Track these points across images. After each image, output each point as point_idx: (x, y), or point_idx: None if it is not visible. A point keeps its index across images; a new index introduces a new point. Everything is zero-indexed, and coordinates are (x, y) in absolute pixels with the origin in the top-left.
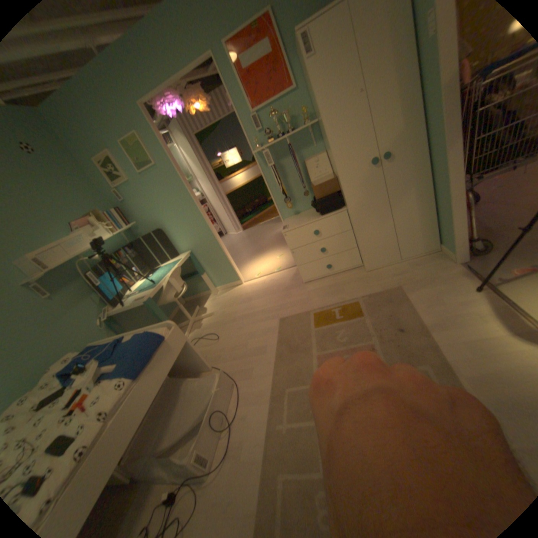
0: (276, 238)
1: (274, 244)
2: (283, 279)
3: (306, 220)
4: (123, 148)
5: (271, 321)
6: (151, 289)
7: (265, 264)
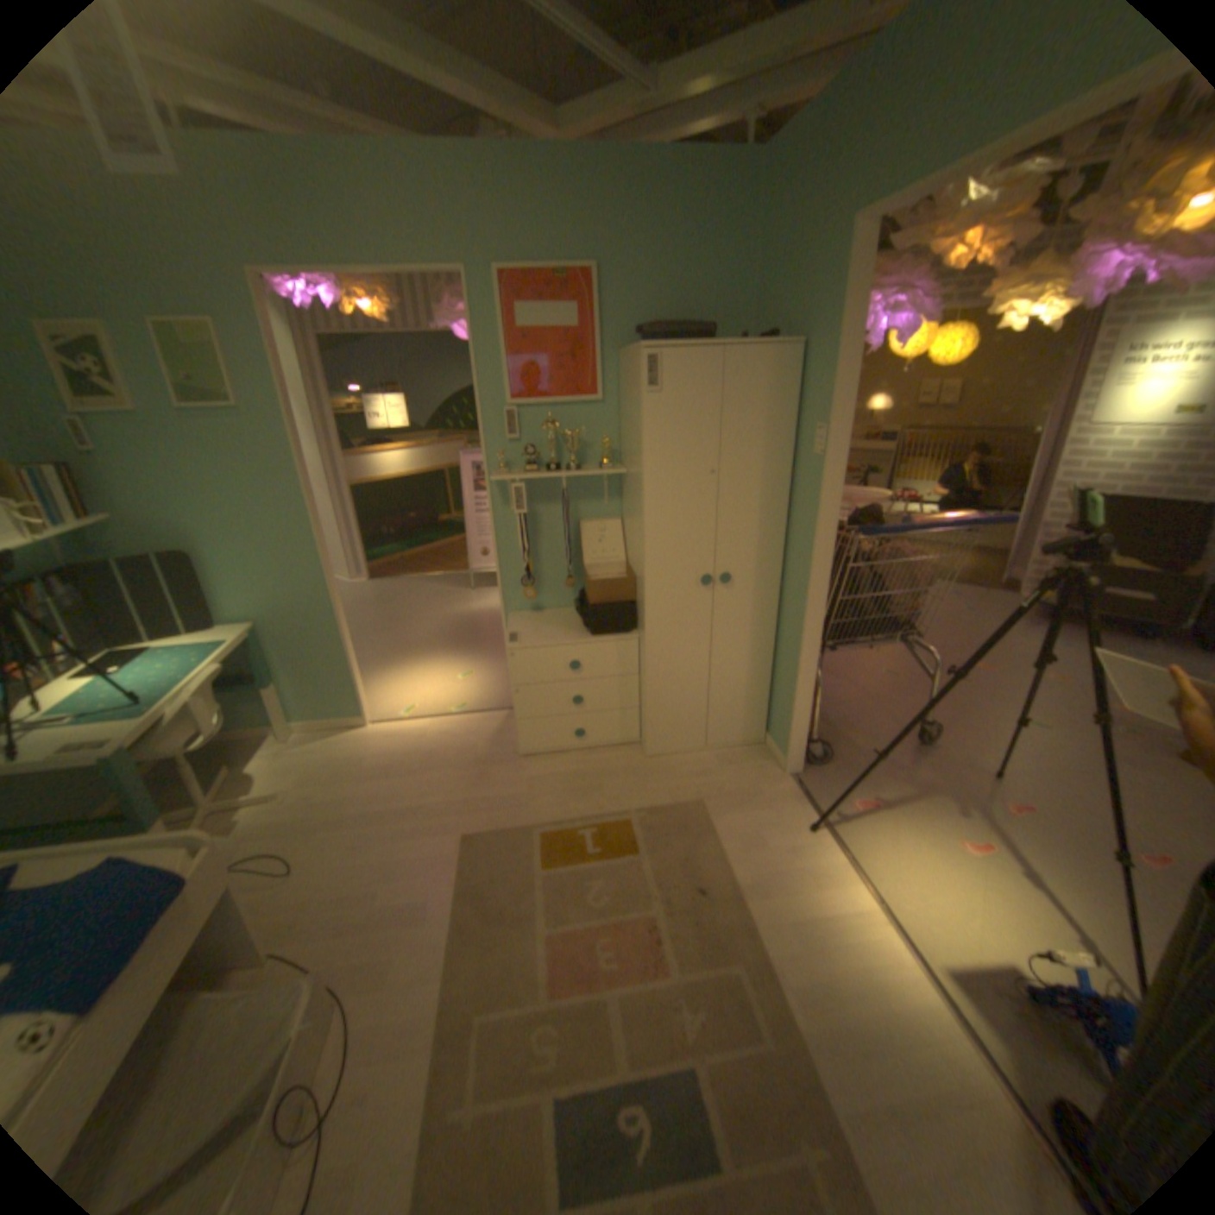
0: (457, 628)
1: (453, 643)
2: (472, 736)
3: (561, 637)
4: (160, 341)
5: (440, 842)
6: (130, 721)
7: (427, 688)
